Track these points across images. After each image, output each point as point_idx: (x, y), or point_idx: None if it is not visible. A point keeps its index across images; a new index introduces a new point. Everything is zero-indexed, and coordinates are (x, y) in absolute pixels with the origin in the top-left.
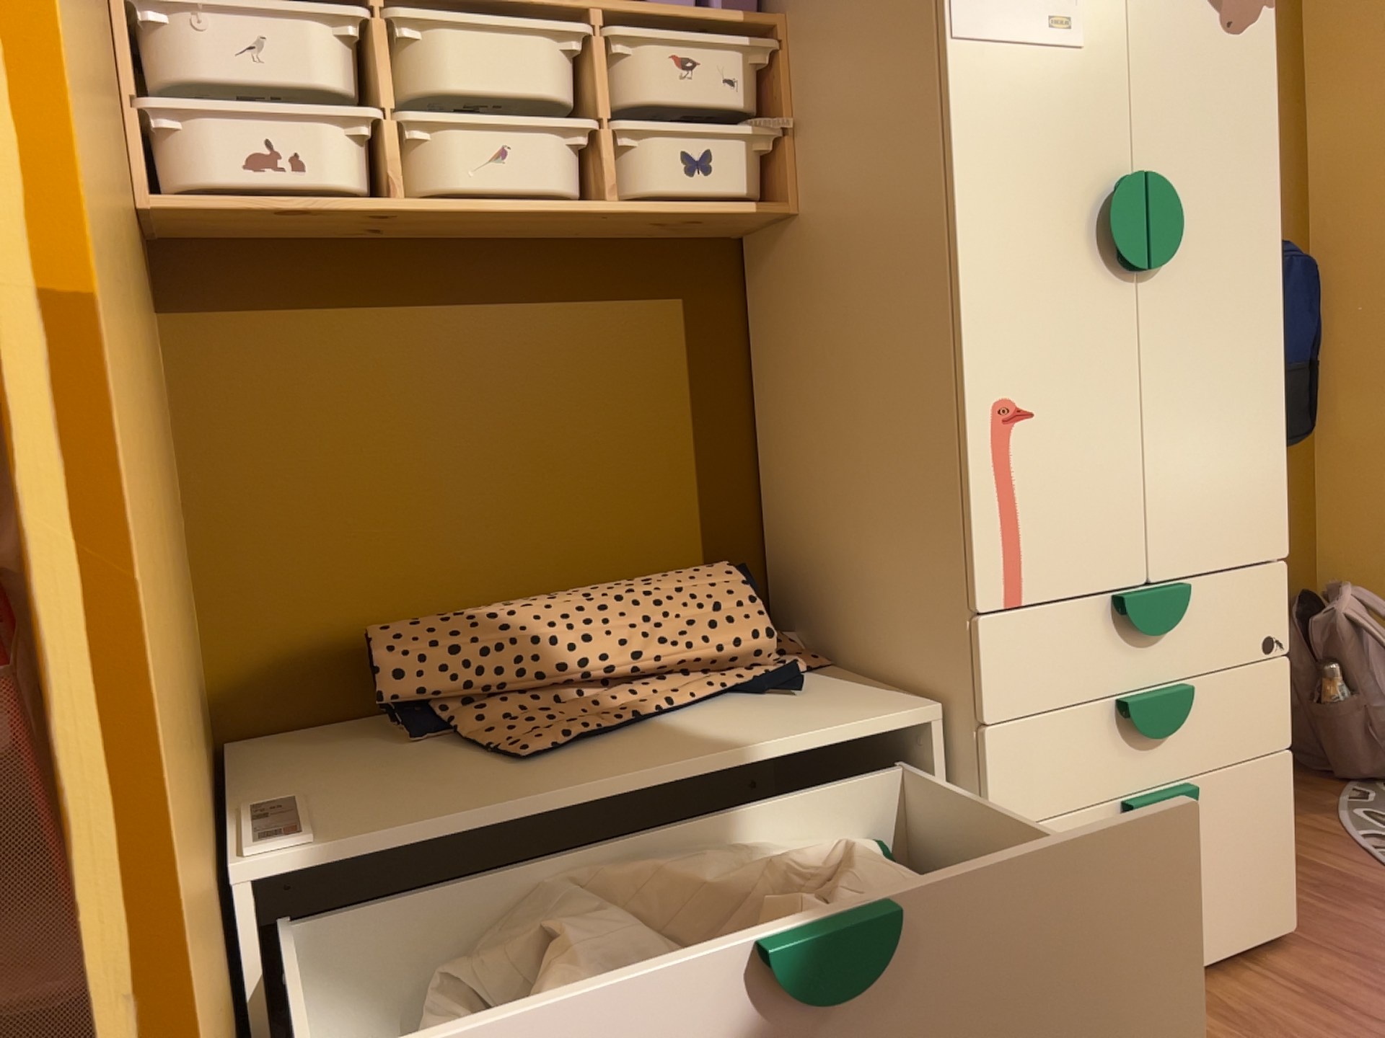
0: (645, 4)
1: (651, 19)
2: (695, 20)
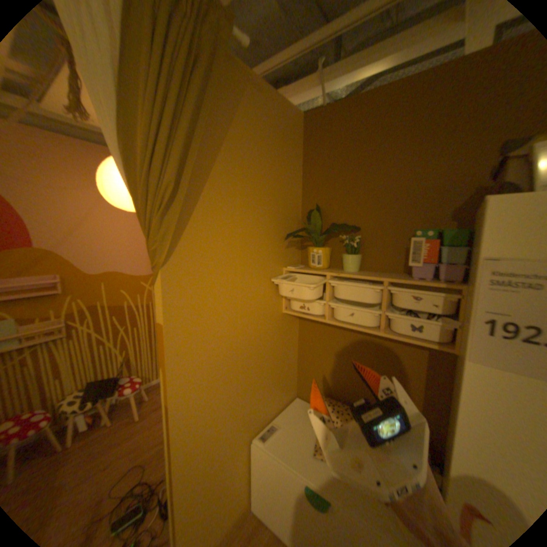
0: (404, 279)
1: (403, 285)
2: (422, 286)
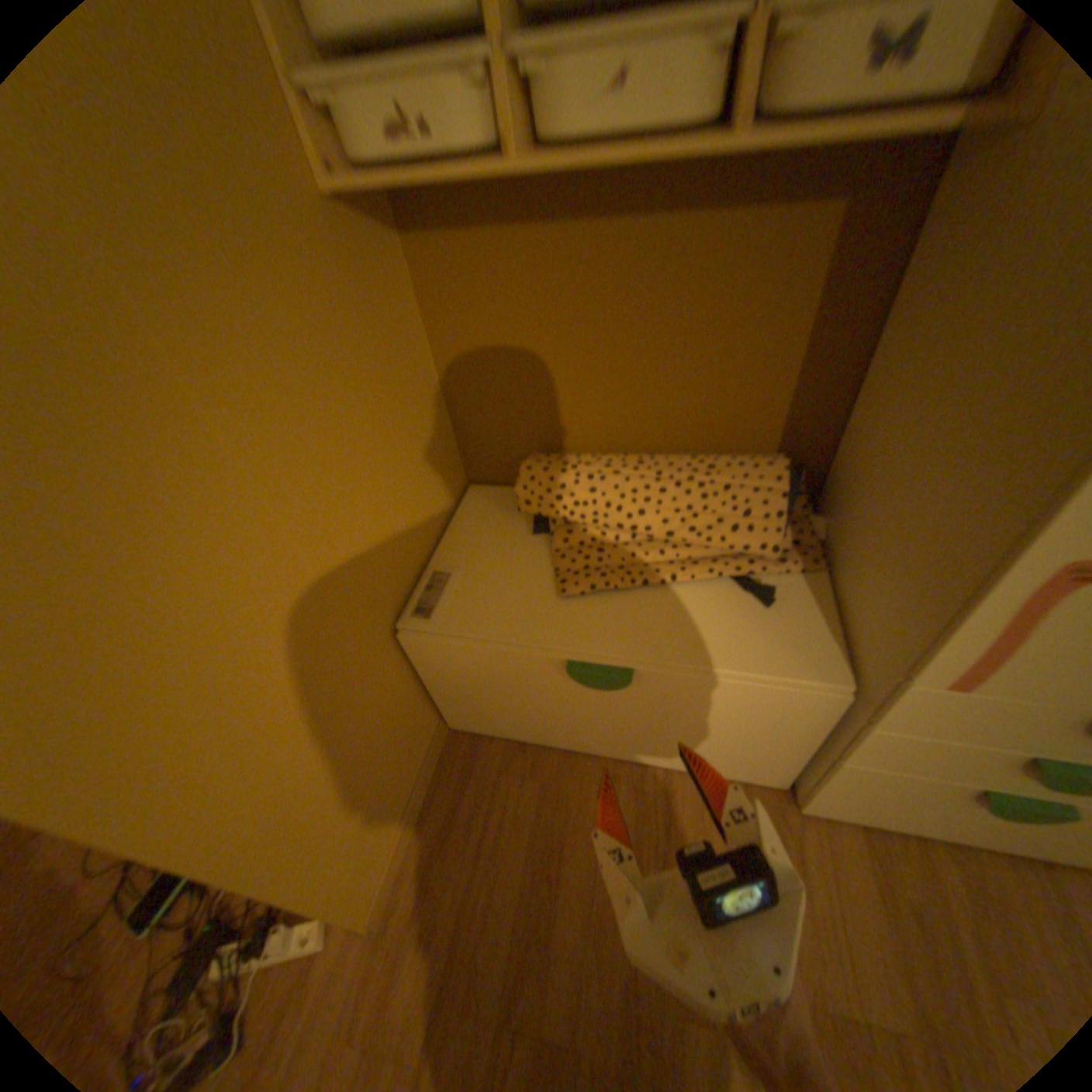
0: None
1: None
2: None
